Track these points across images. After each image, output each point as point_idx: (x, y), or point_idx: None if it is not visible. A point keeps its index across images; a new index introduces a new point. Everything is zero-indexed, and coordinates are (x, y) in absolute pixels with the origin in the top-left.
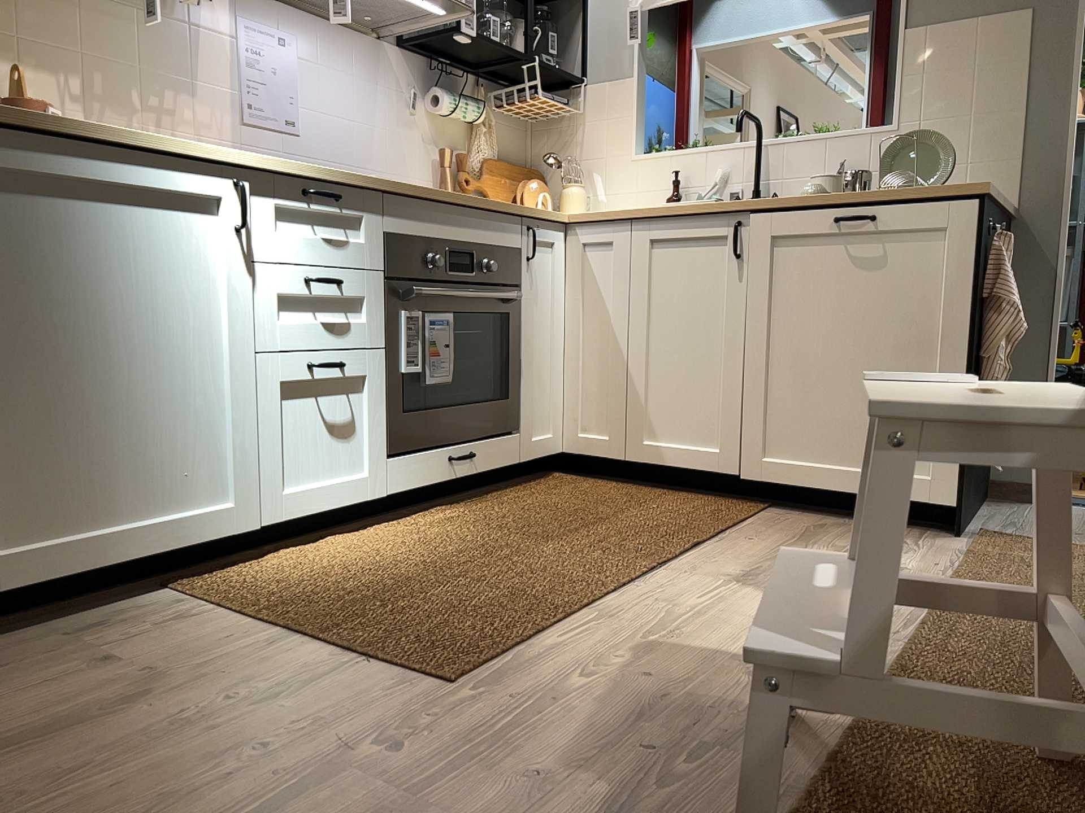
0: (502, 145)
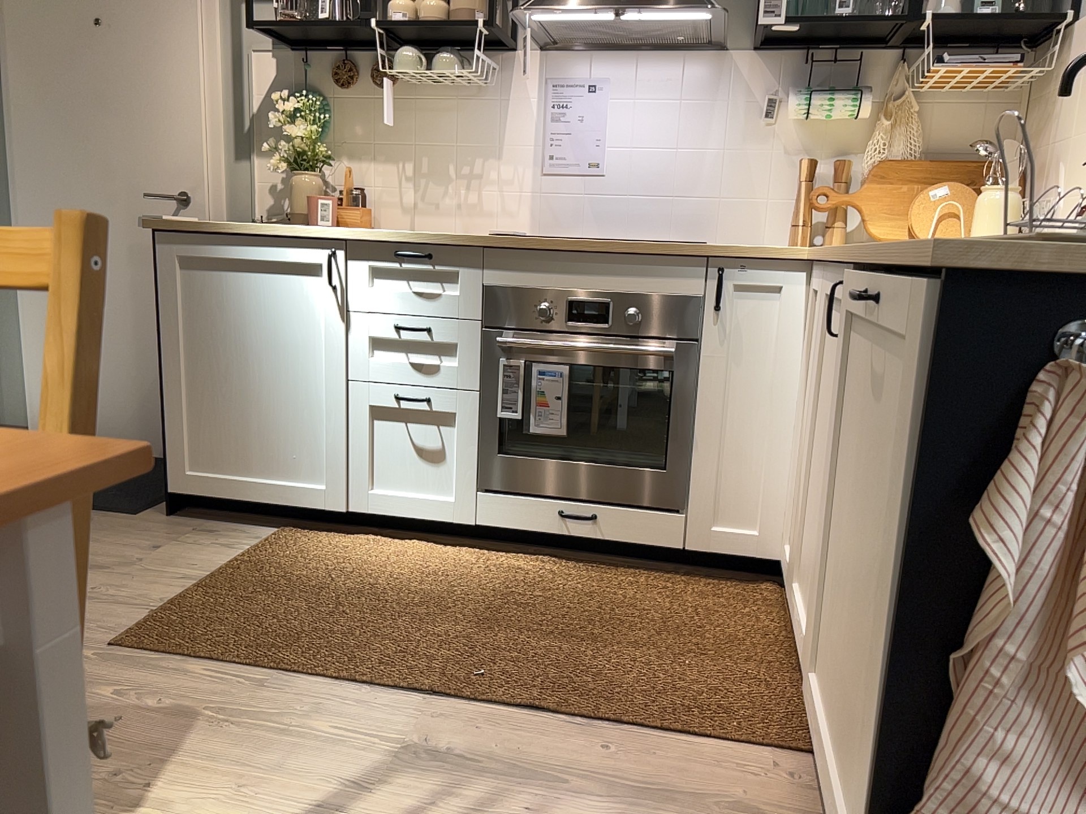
0: (950, 133)
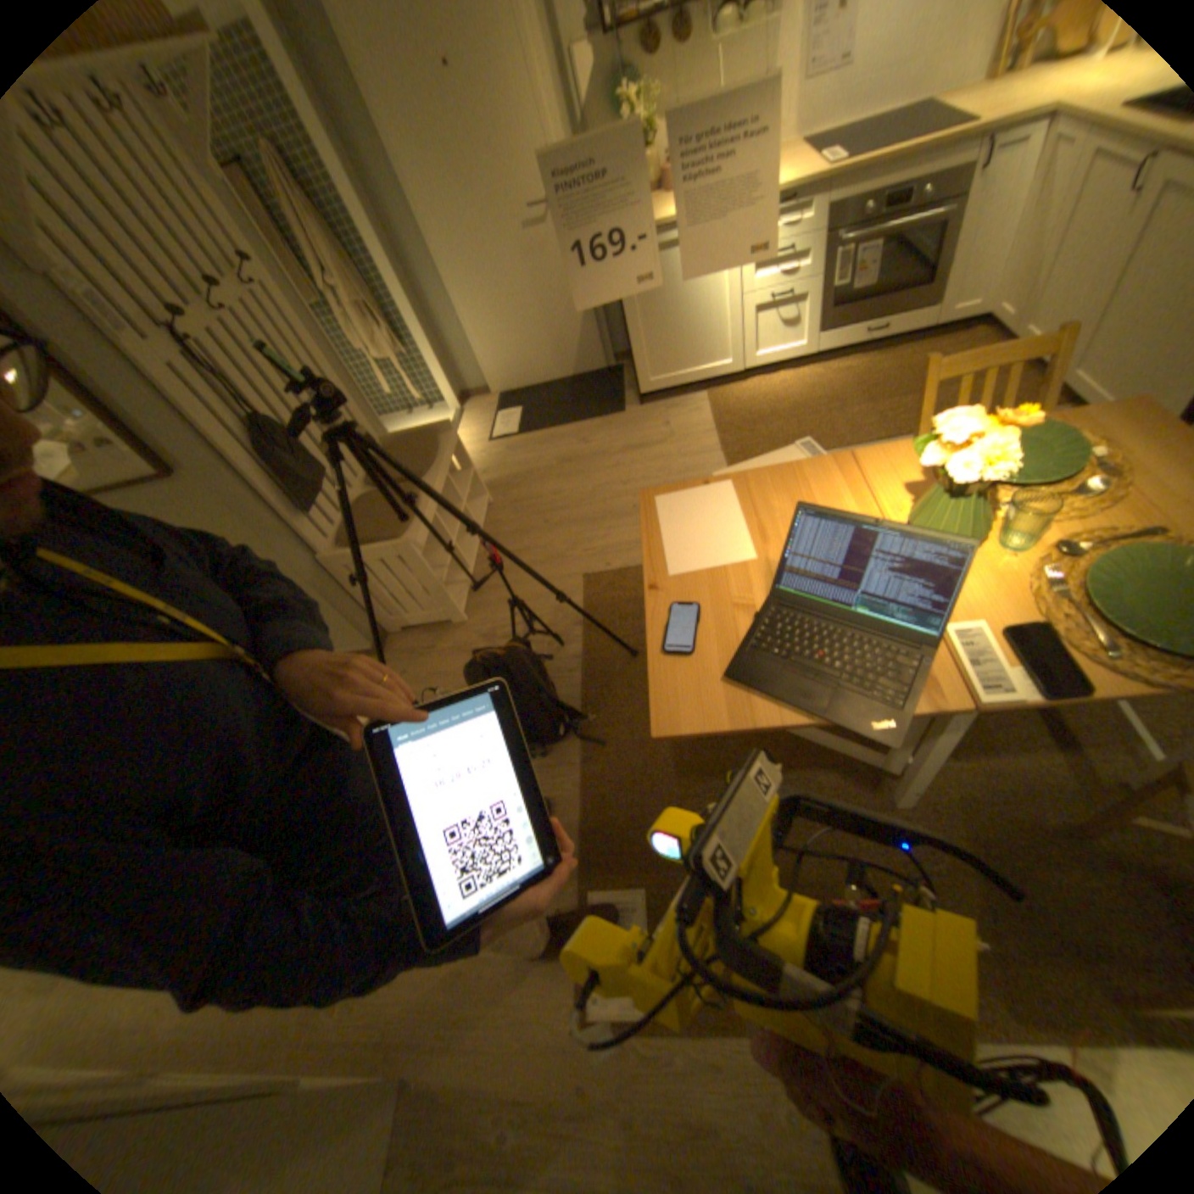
0: None
